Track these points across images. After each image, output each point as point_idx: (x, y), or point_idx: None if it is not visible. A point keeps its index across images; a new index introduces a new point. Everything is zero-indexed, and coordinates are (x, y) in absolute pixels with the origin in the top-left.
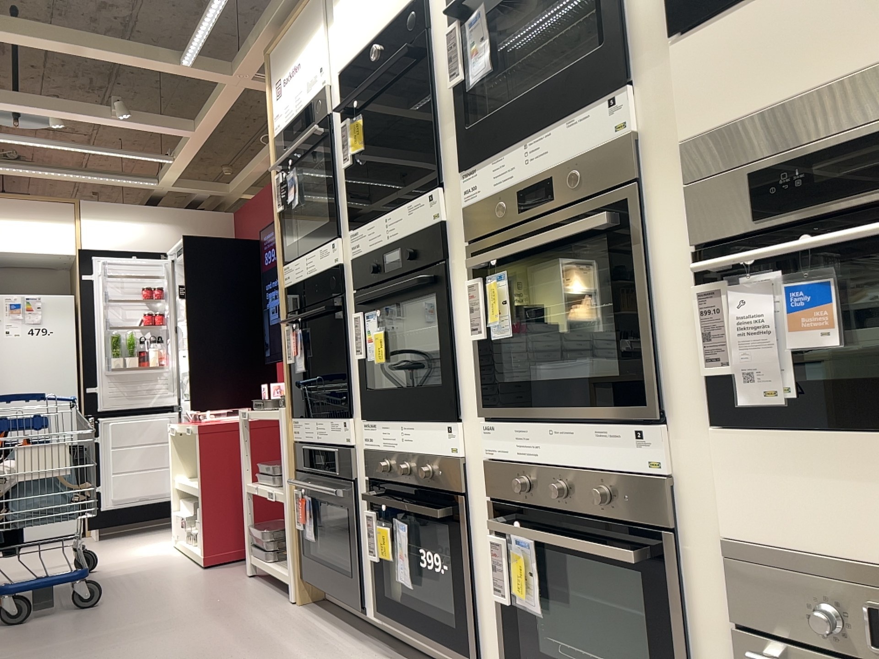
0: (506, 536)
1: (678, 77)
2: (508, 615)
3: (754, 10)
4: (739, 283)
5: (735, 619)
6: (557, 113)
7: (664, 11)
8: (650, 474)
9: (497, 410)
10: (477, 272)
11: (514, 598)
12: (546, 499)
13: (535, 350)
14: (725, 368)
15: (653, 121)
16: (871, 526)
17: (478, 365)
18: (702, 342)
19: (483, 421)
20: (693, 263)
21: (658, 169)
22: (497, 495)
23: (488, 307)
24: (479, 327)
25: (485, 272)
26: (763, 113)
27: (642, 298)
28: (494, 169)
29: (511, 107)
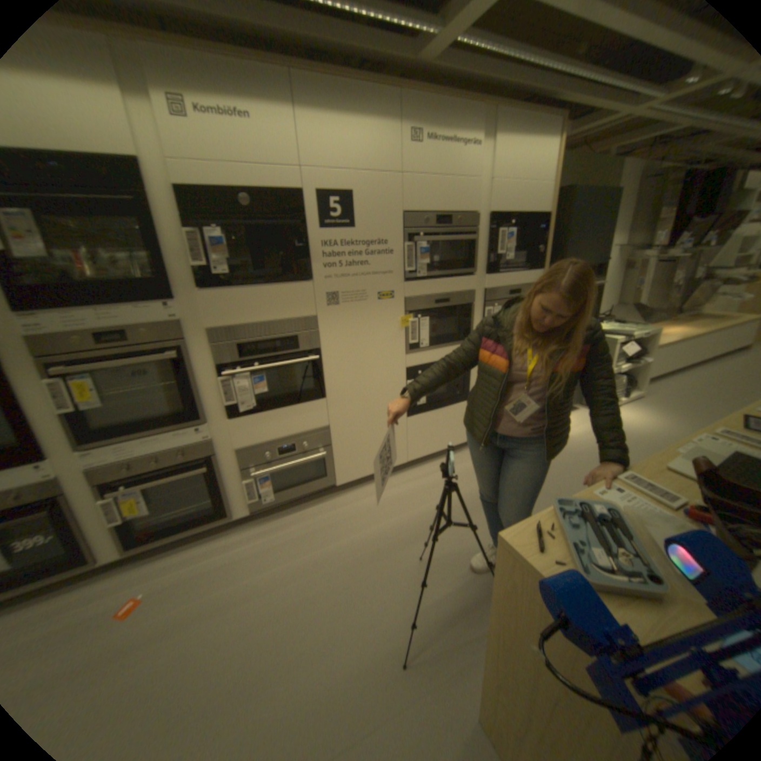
0: (109, 499)
1: (201, 306)
2: (116, 530)
3: (233, 293)
4: (233, 378)
5: (238, 470)
6: (120, 300)
7: (189, 275)
8: (200, 443)
9: (90, 446)
10: (51, 377)
11: (121, 521)
12: (140, 471)
13: (104, 410)
14: (231, 403)
15: (187, 317)
16: (273, 432)
17: (61, 427)
18: (221, 397)
19: (73, 454)
20: (212, 371)
21: (191, 336)
22: (98, 484)
23: (69, 395)
24: (63, 408)
25: (60, 377)
26: (237, 326)
27: (190, 384)
28: (60, 319)
29: (70, 285)
